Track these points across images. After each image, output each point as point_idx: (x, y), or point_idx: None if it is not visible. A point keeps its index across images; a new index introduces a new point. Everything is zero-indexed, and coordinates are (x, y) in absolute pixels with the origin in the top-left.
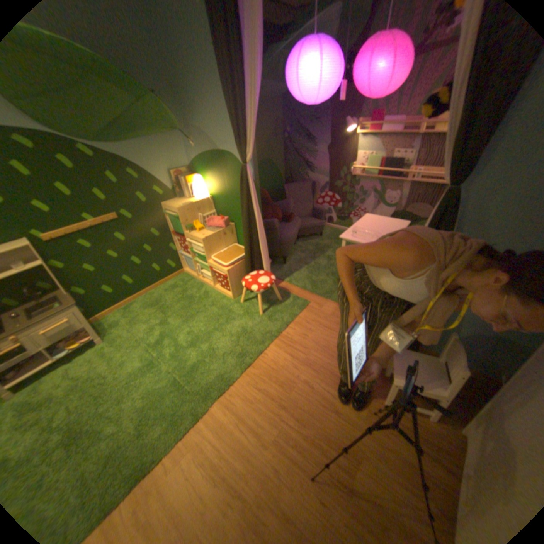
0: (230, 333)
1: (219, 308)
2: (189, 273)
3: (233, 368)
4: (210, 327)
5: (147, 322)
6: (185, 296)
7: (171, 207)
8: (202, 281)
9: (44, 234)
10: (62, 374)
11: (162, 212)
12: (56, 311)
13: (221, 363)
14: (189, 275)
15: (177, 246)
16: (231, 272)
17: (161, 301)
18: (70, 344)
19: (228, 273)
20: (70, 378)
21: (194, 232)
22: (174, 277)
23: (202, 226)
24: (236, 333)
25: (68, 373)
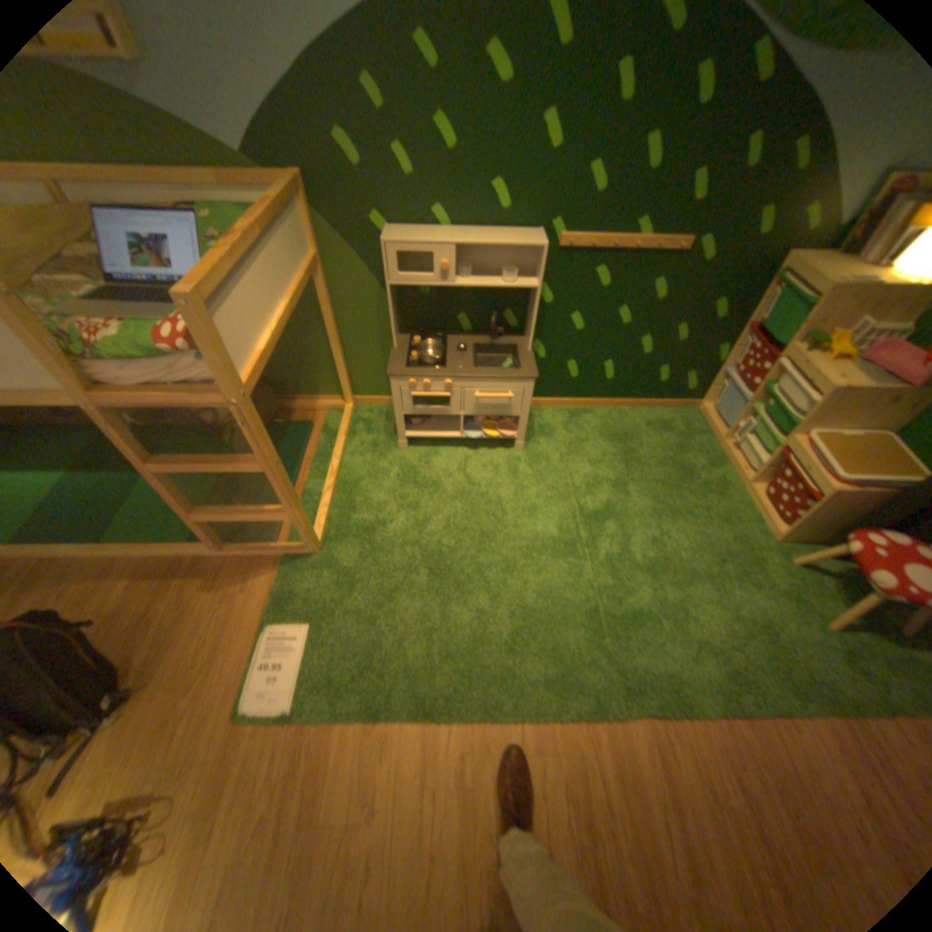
0: (739, 614)
1: (737, 538)
2: (710, 418)
3: (713, 692)
4: (702, 565)
5: (596, 464)
6: (681, 462)
7: (816, 274)
8: (731, 454)
9: (569, 235)
10: (461, 460)
11: (776, 272)
12: (511, 377)
13: (693, 659)
14: (706, 422)
15: (736, 358)
16: (843, 498)
17: (634, 442)
18: (489, 426)
19: (833, 497)
20: (467, 476)
21: (819, 357)
22: (675, 407)
23: (852, 353)
24: (752, 623)
25: (468, 466)
